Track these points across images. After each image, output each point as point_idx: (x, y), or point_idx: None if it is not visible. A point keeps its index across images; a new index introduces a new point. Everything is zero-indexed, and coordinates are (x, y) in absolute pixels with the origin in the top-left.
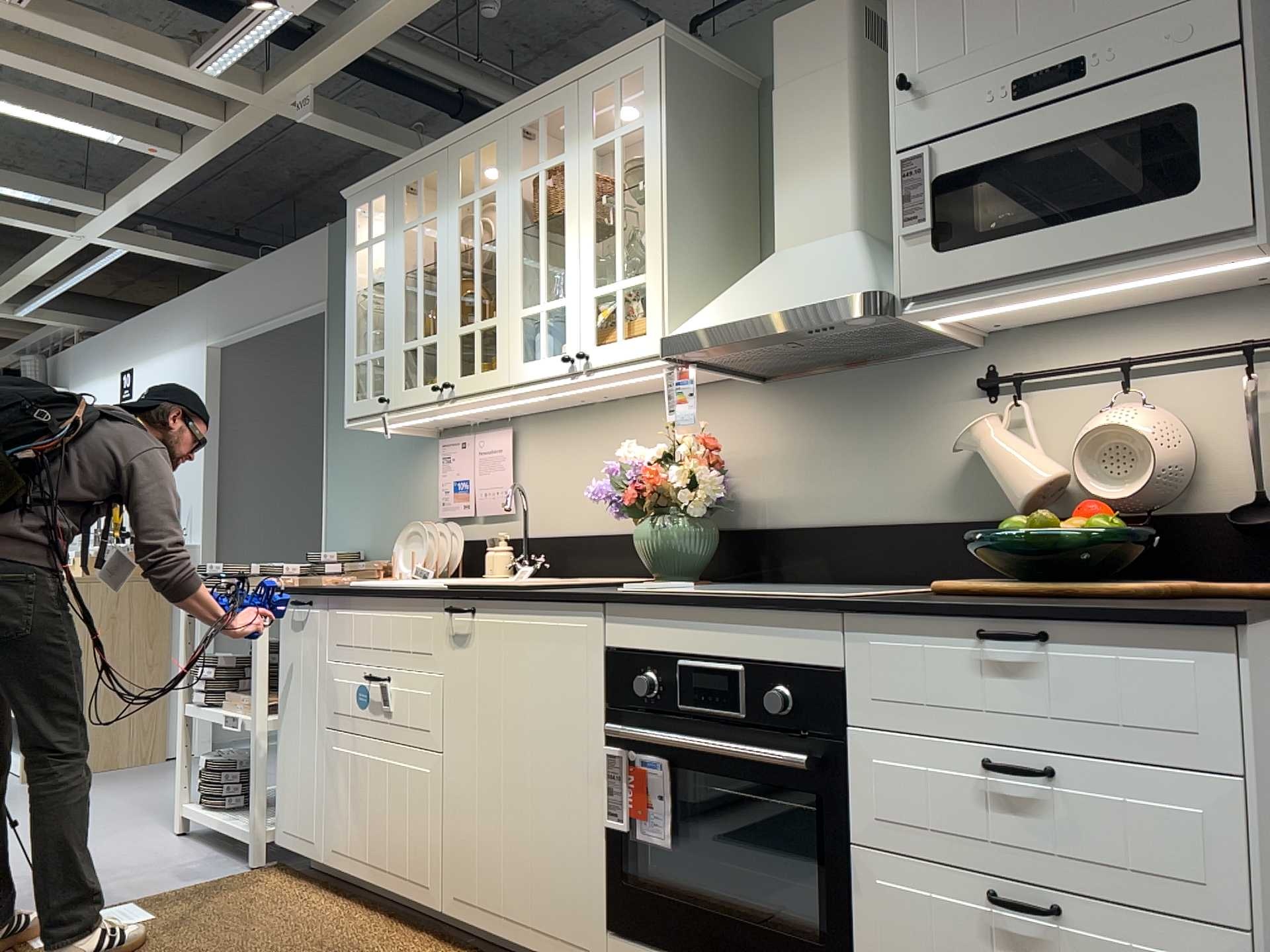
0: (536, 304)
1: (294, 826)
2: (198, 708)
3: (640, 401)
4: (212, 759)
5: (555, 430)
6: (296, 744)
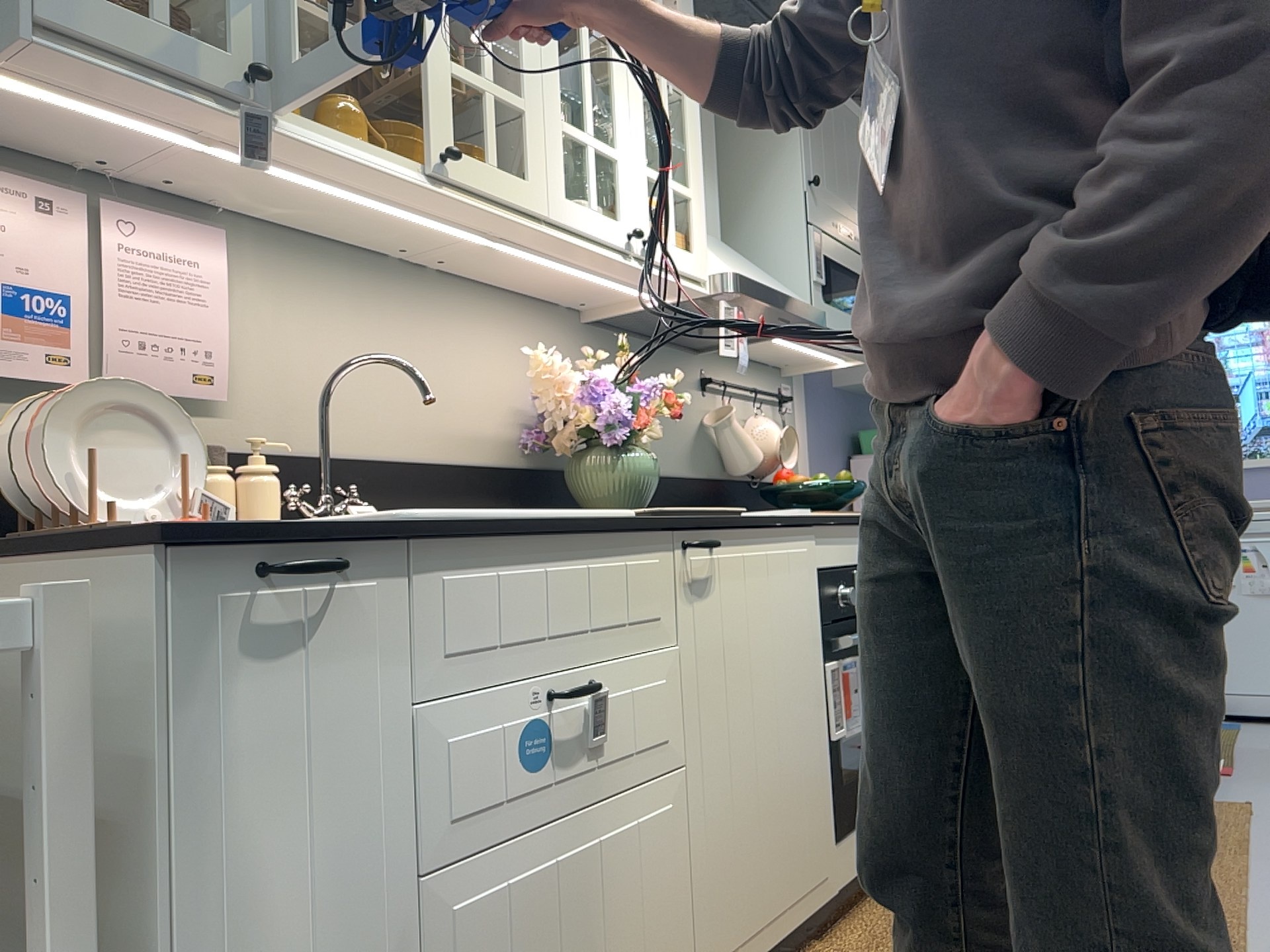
0: (583, 131)
1: None
2: None
3: (460, 287)
4: None
5: (314, 274)
6: None
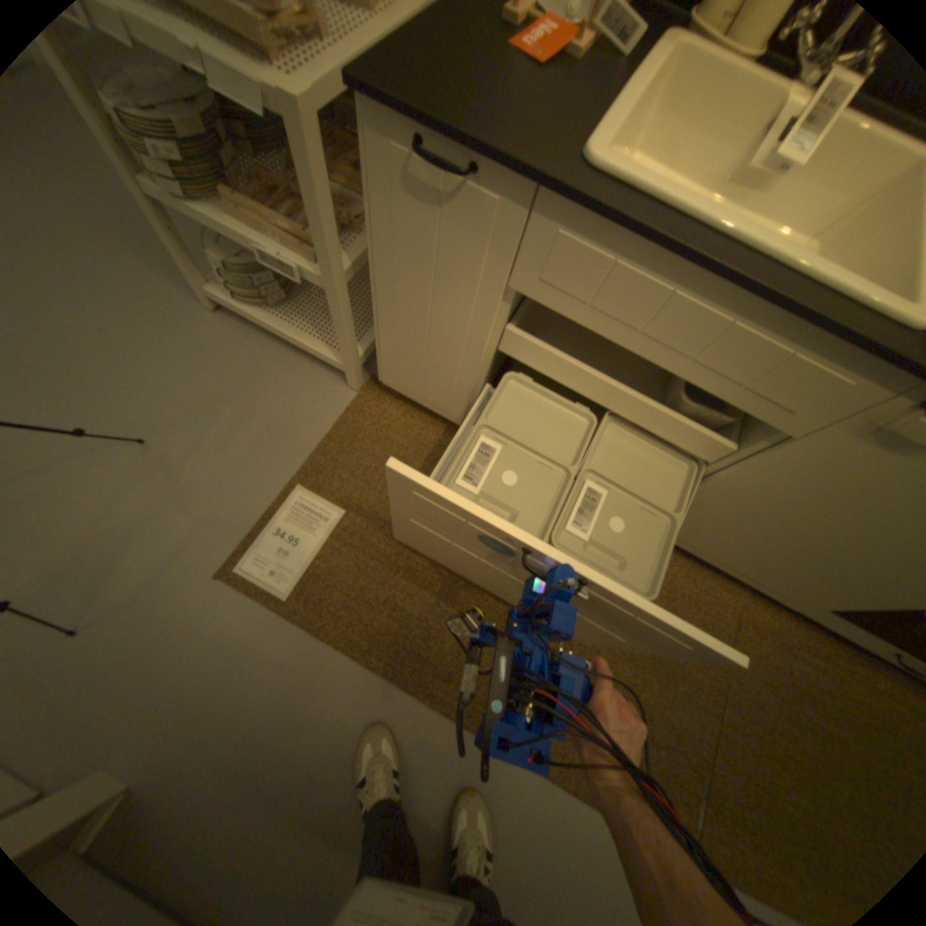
0: None
1: (416, 390)
2: (173, 202)
3: None
4: (226, 258)
5: None
6: (419, 338)
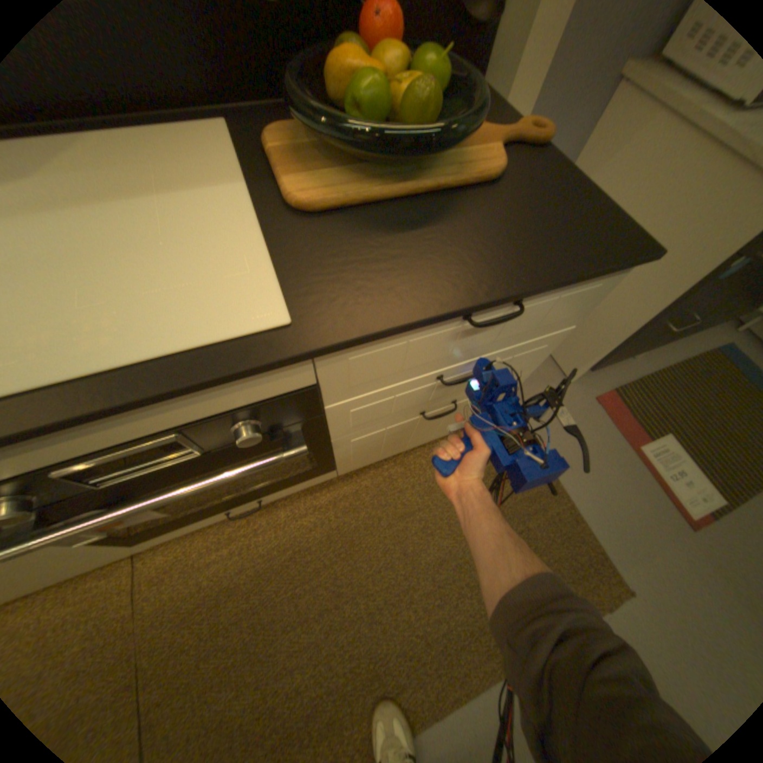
0: None
1: None
2: None
3: None
4: None
5: None
6: None
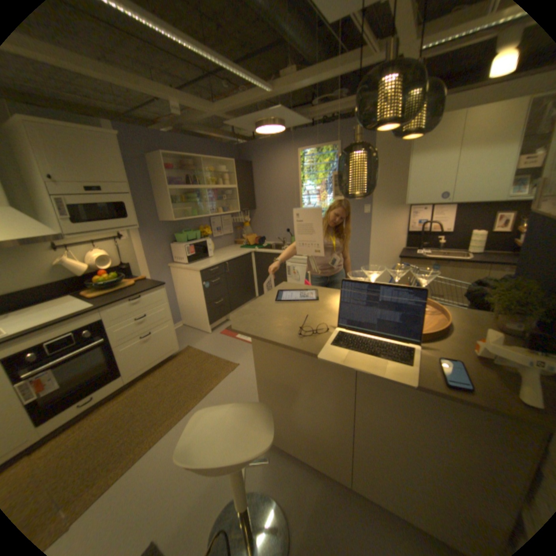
0: None
1: None
2: None
3: None
4: None
5: None
6: None
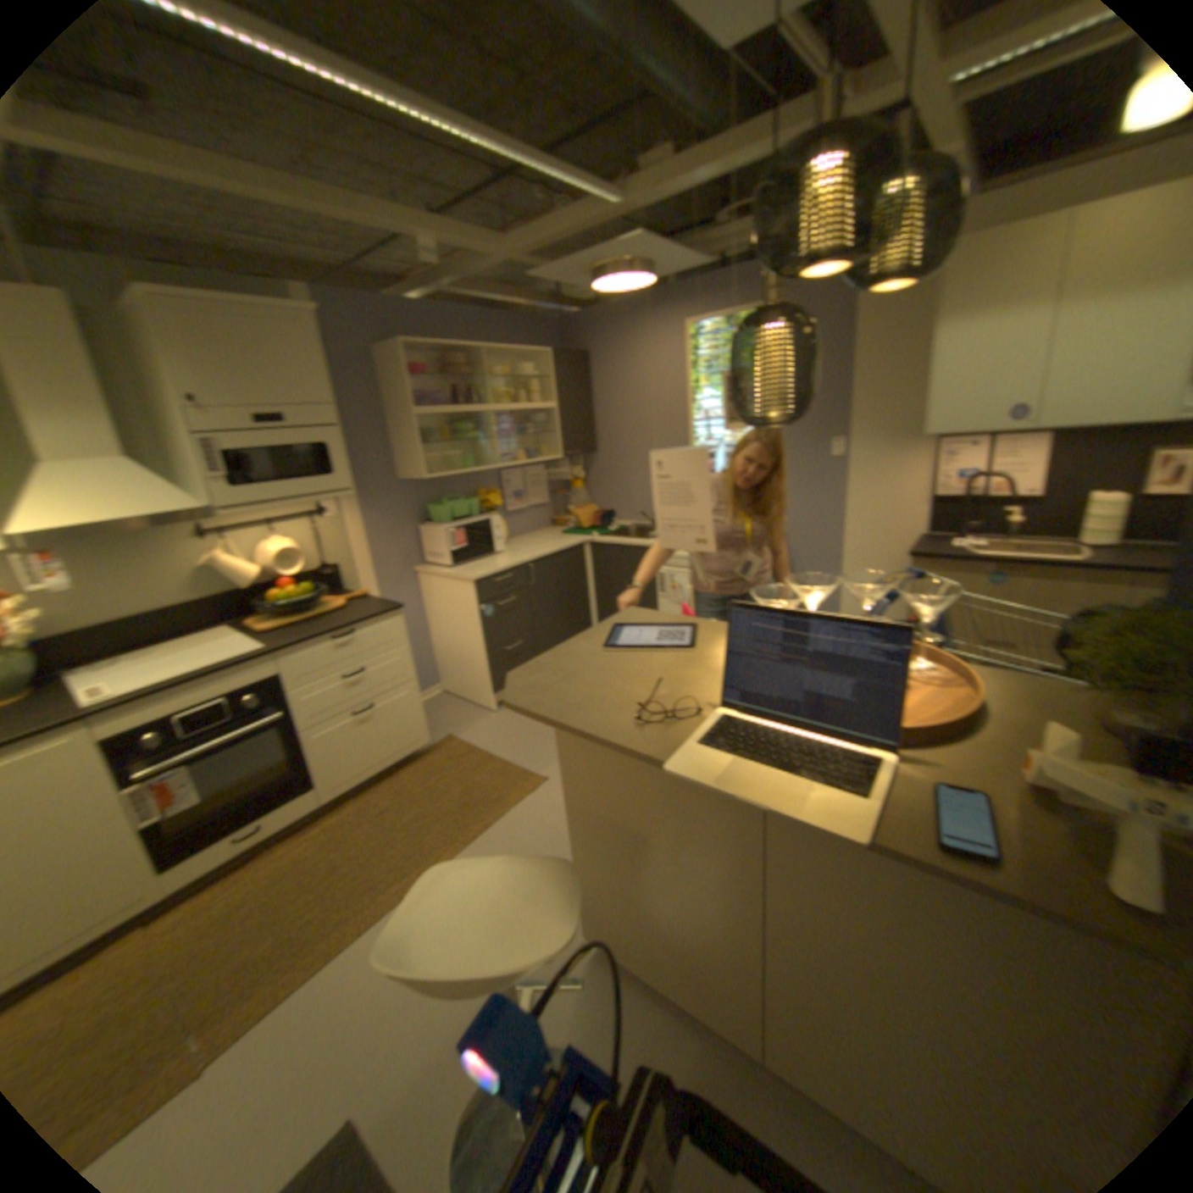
0: None
1: None
2: None
3: None
4: None
5: None
6: None
